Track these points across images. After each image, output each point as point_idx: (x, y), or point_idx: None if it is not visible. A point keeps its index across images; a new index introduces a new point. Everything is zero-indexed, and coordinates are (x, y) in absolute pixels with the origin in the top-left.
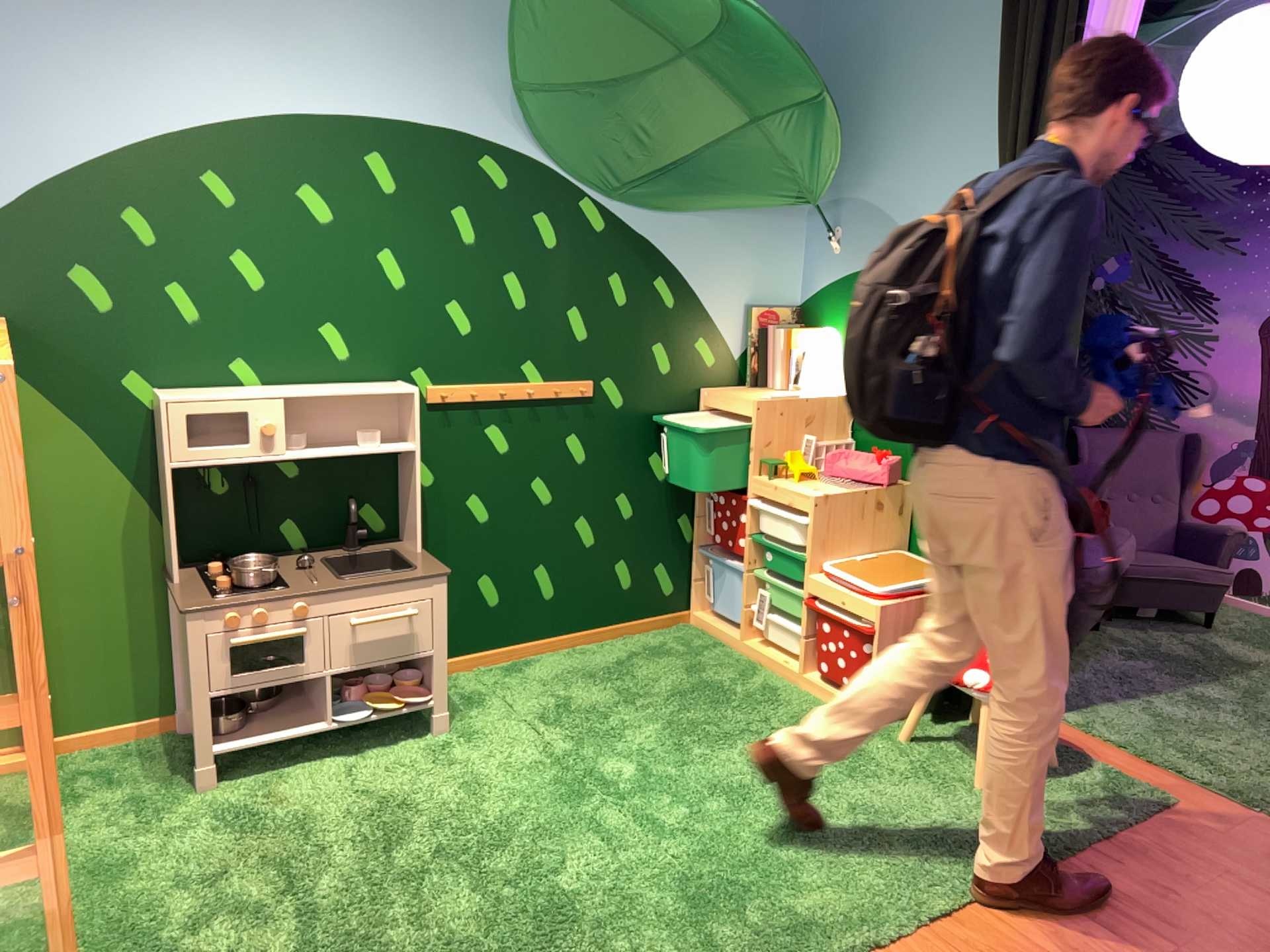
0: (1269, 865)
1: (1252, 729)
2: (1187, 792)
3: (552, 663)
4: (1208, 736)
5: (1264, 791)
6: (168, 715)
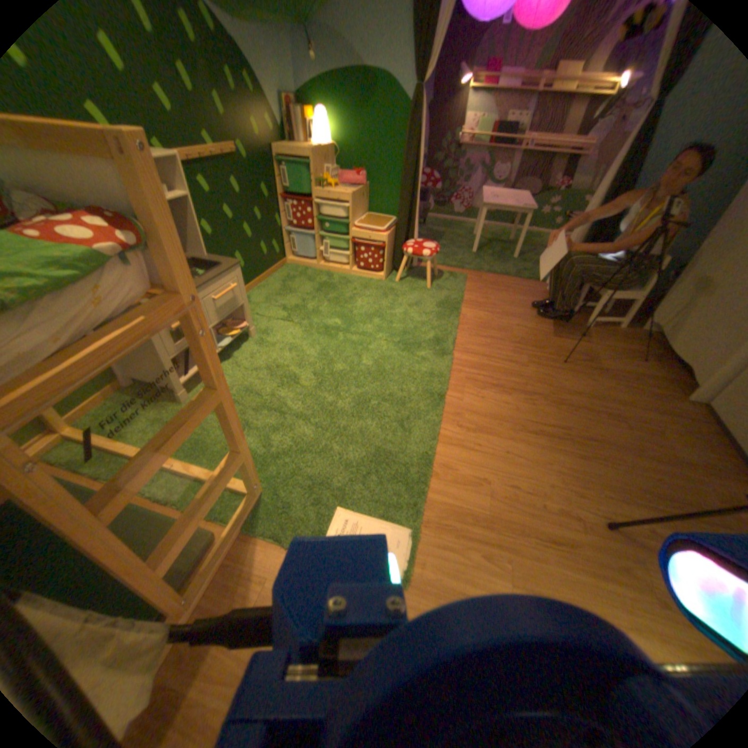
0: (496, 285)
1: (462, 251)
2: (466, 273)
3: (255, 295)
4: (457, 256)
5: (480, 267)
6: (104, 385)
